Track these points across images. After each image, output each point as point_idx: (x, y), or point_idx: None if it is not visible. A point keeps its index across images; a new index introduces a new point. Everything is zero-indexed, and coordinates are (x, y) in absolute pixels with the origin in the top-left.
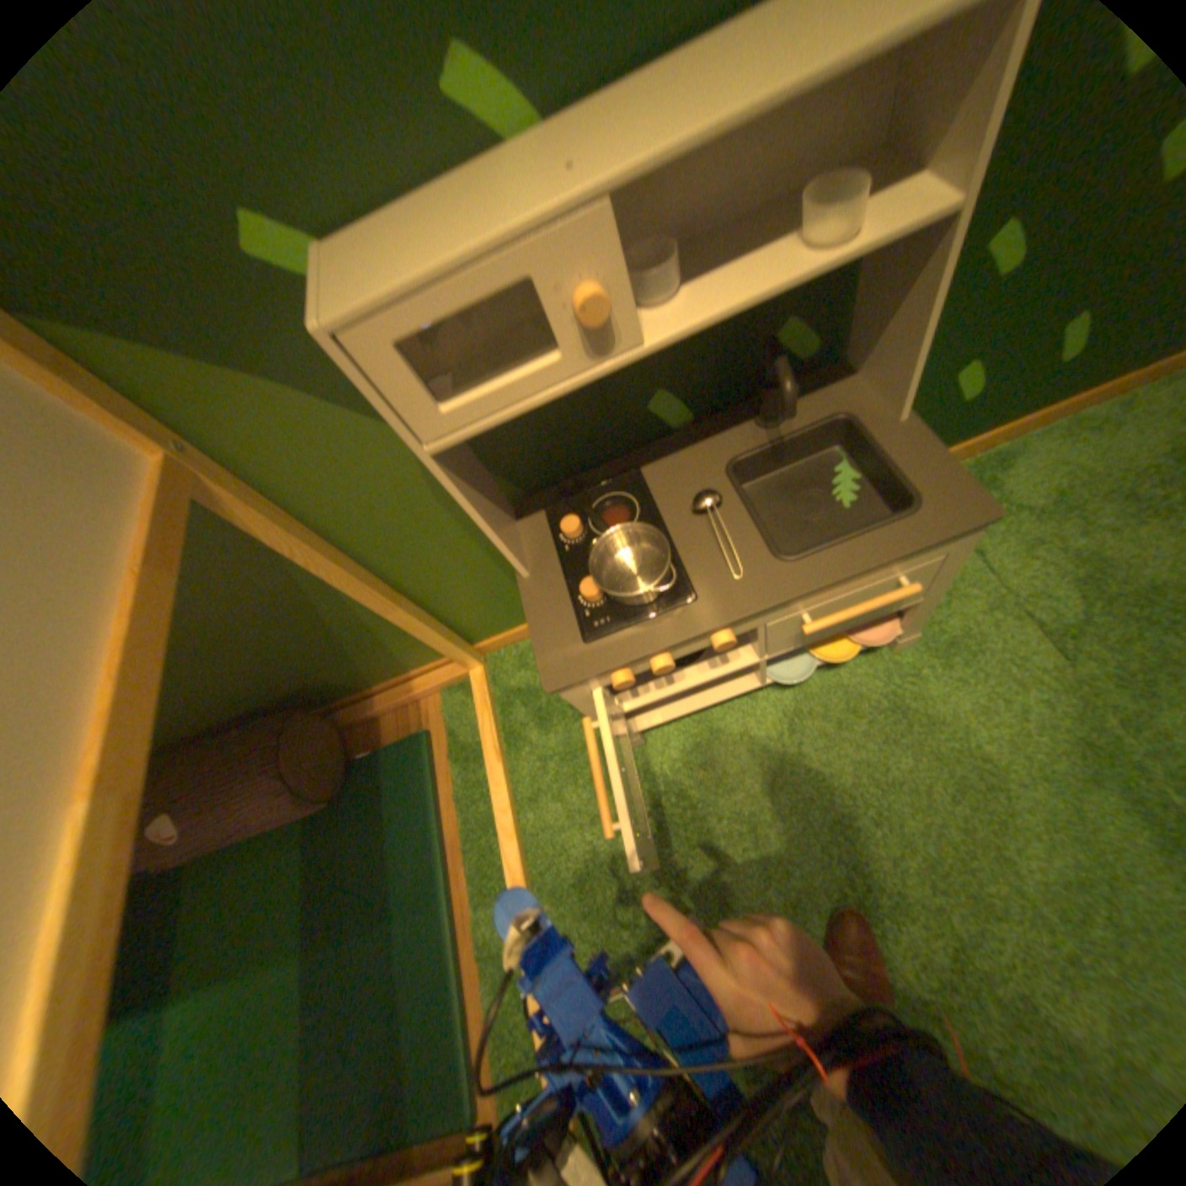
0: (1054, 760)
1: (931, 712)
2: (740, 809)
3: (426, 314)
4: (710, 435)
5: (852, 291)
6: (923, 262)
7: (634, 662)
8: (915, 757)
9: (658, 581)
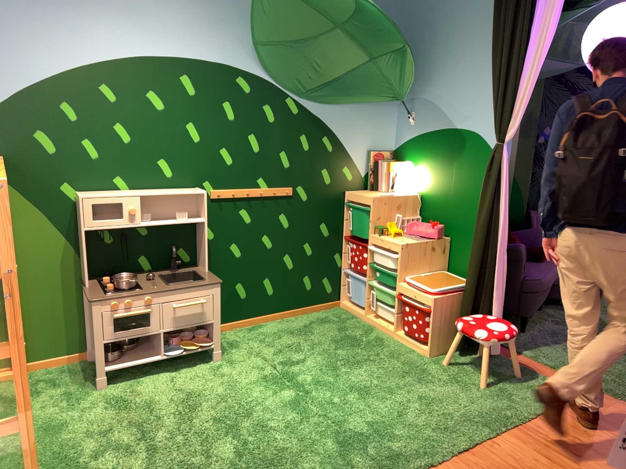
0: (258, 376)
1: (224, 371)
2: (149, 397)
3: (105, 203)
4: (158, 271)
5: (197, 245)
6: (205, 234)
7: (124, 300)
8: (216, 380)
9: (136, 279)
